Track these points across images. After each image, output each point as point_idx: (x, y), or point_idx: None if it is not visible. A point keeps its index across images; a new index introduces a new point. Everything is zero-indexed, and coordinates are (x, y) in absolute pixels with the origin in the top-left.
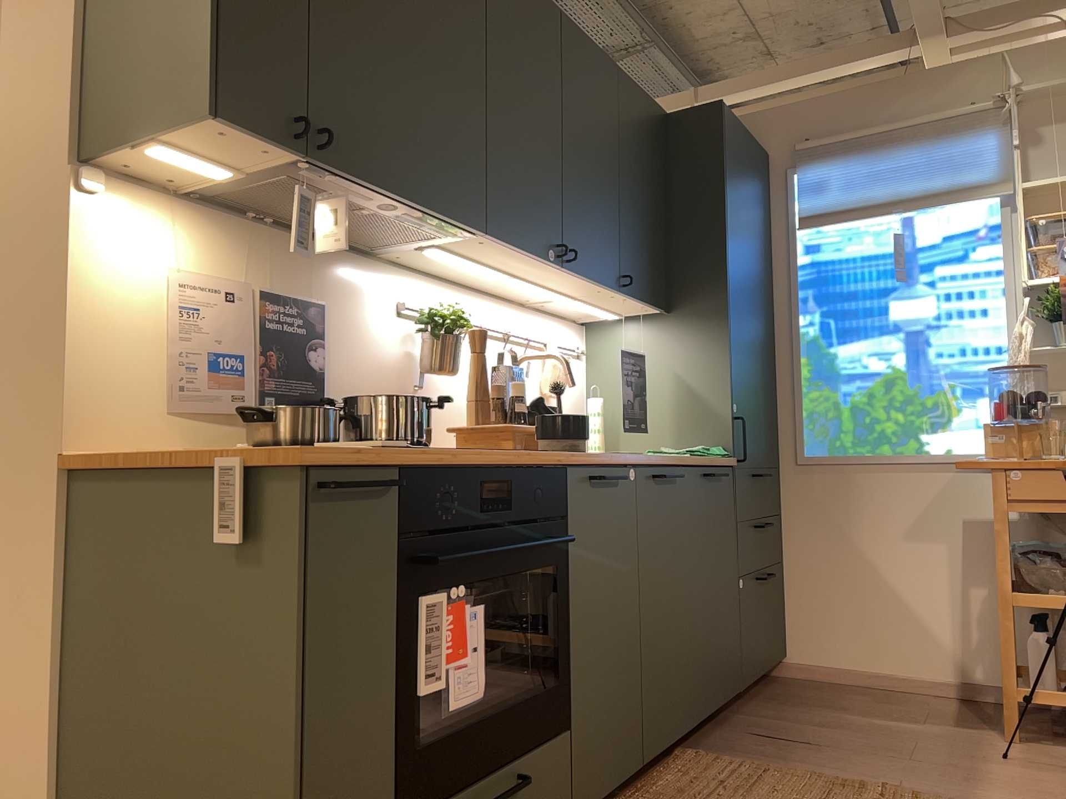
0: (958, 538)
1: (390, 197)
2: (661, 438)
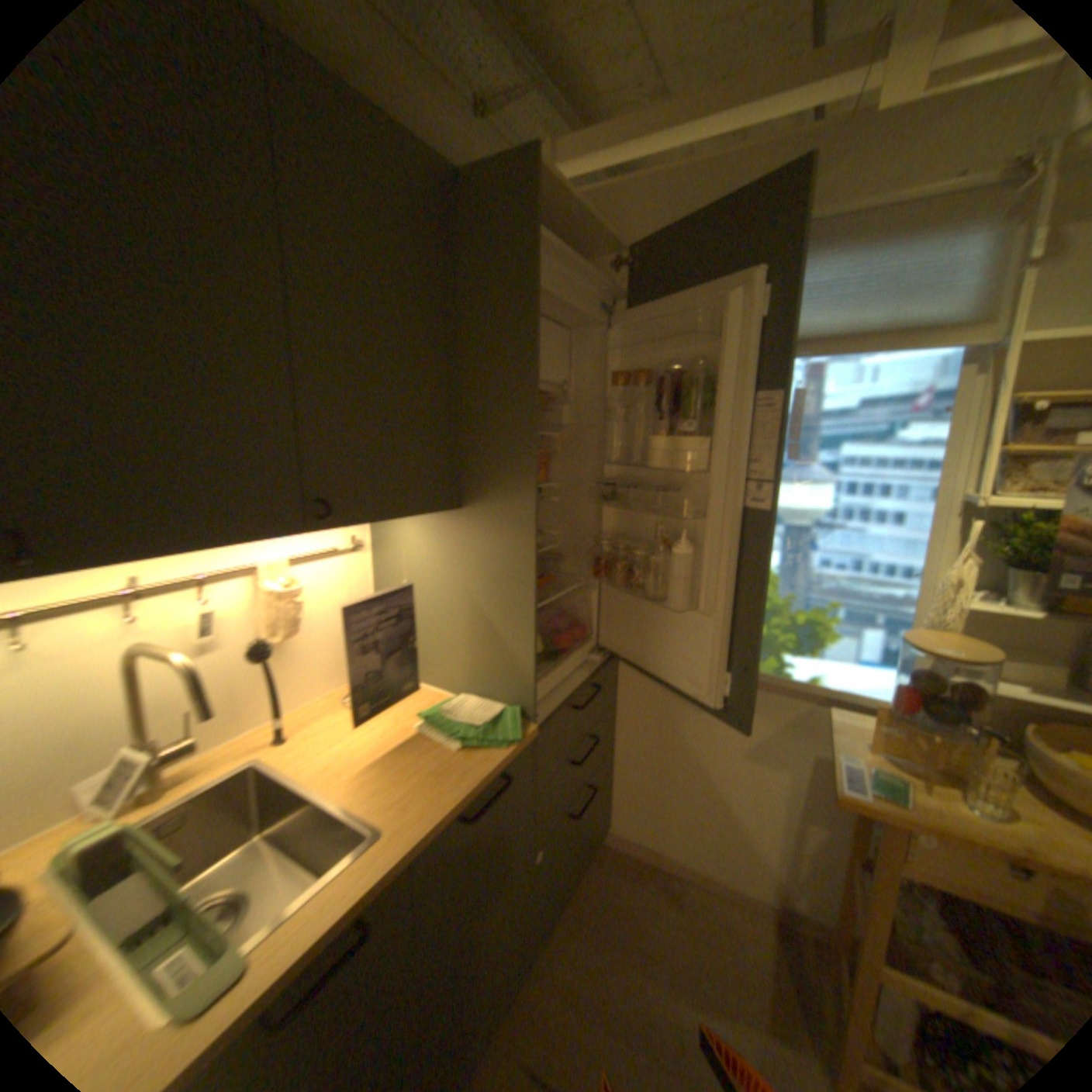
0: (807, 776)
1: None
2: (452, 672)
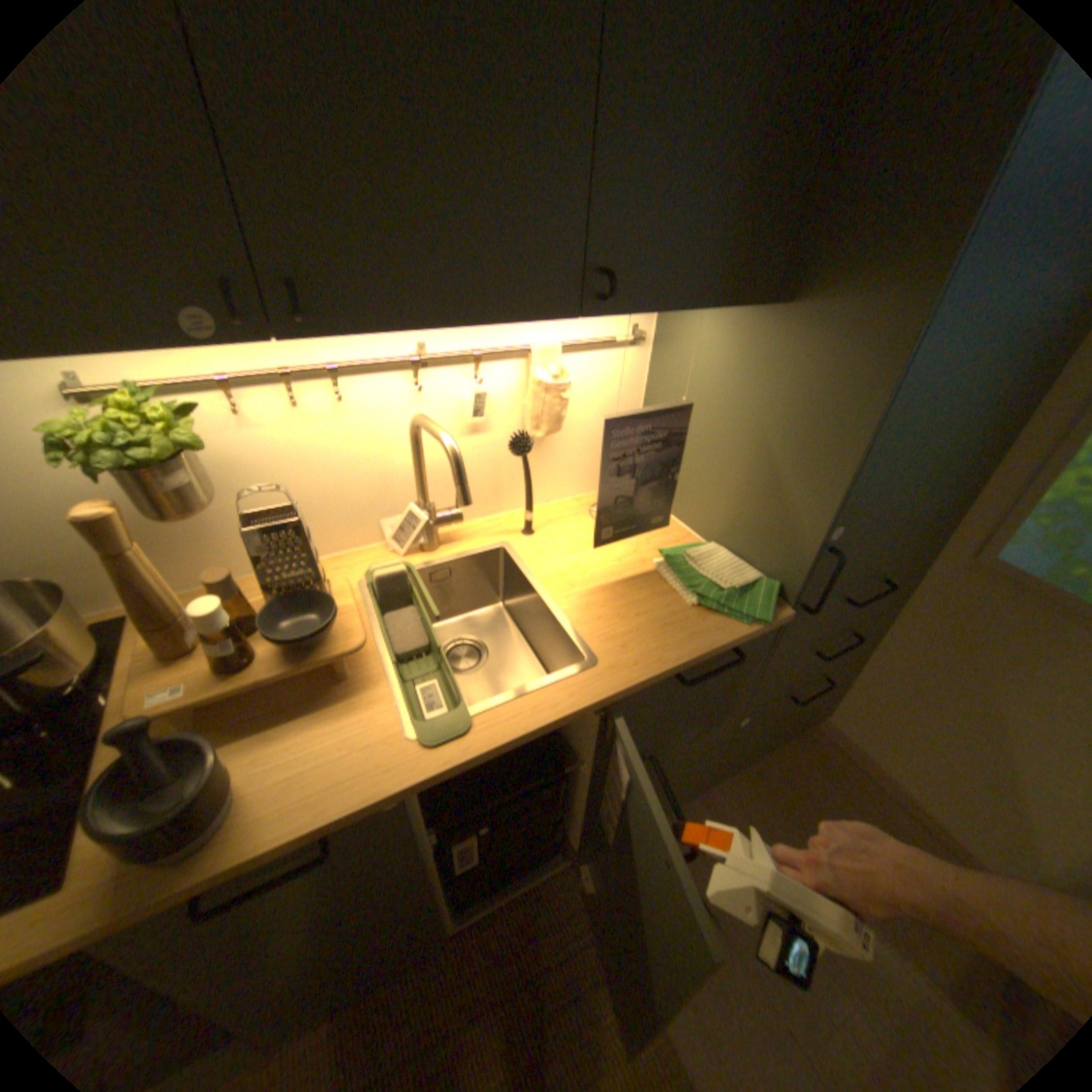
0: None
1: None
2: (711, 513)
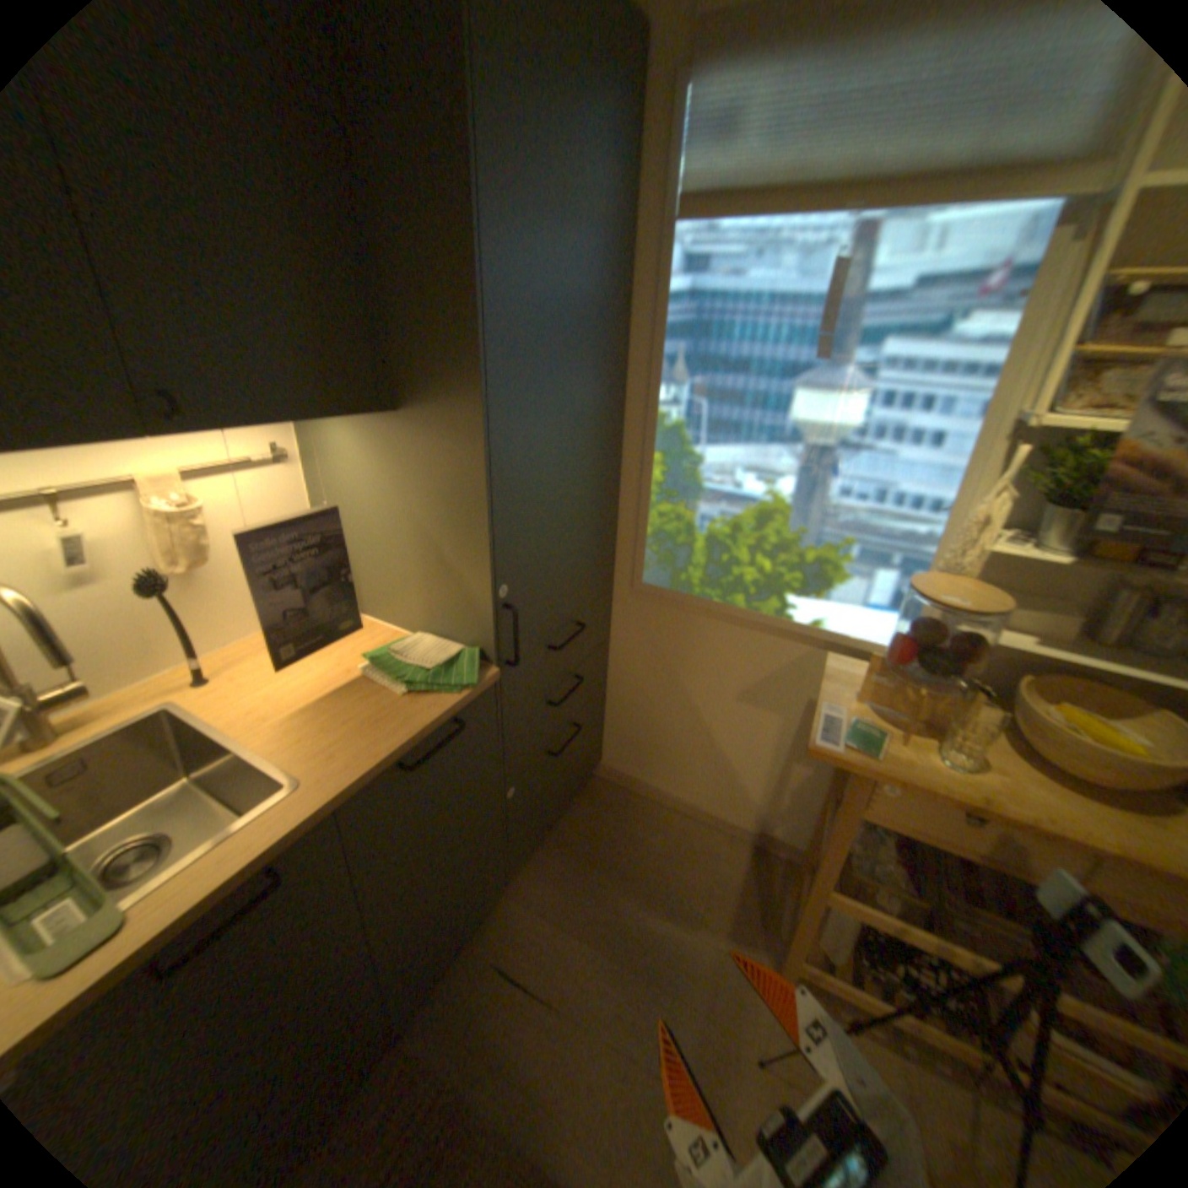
0: (797, 717)
1: None
2: (408, 608)
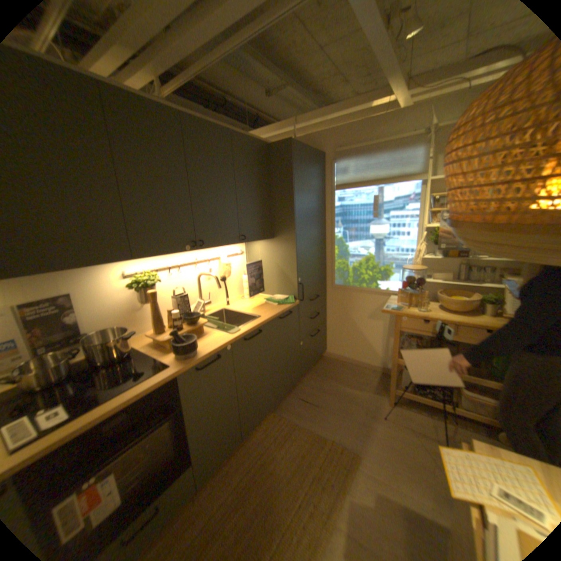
0: (387, 321)
1: (42, 274)
2: (272, 289)
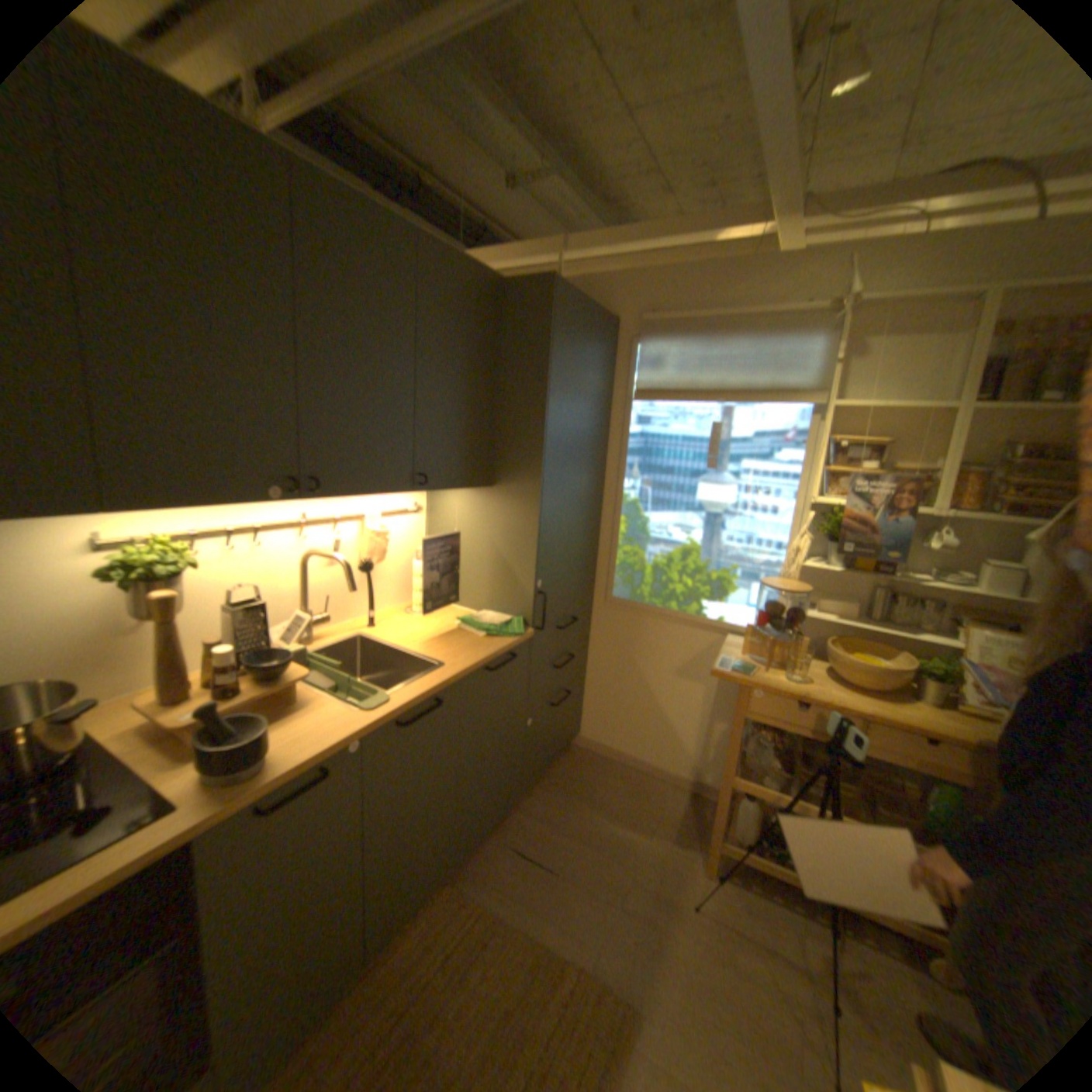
0: (715, 686)
1: None
2: (479, 597)
